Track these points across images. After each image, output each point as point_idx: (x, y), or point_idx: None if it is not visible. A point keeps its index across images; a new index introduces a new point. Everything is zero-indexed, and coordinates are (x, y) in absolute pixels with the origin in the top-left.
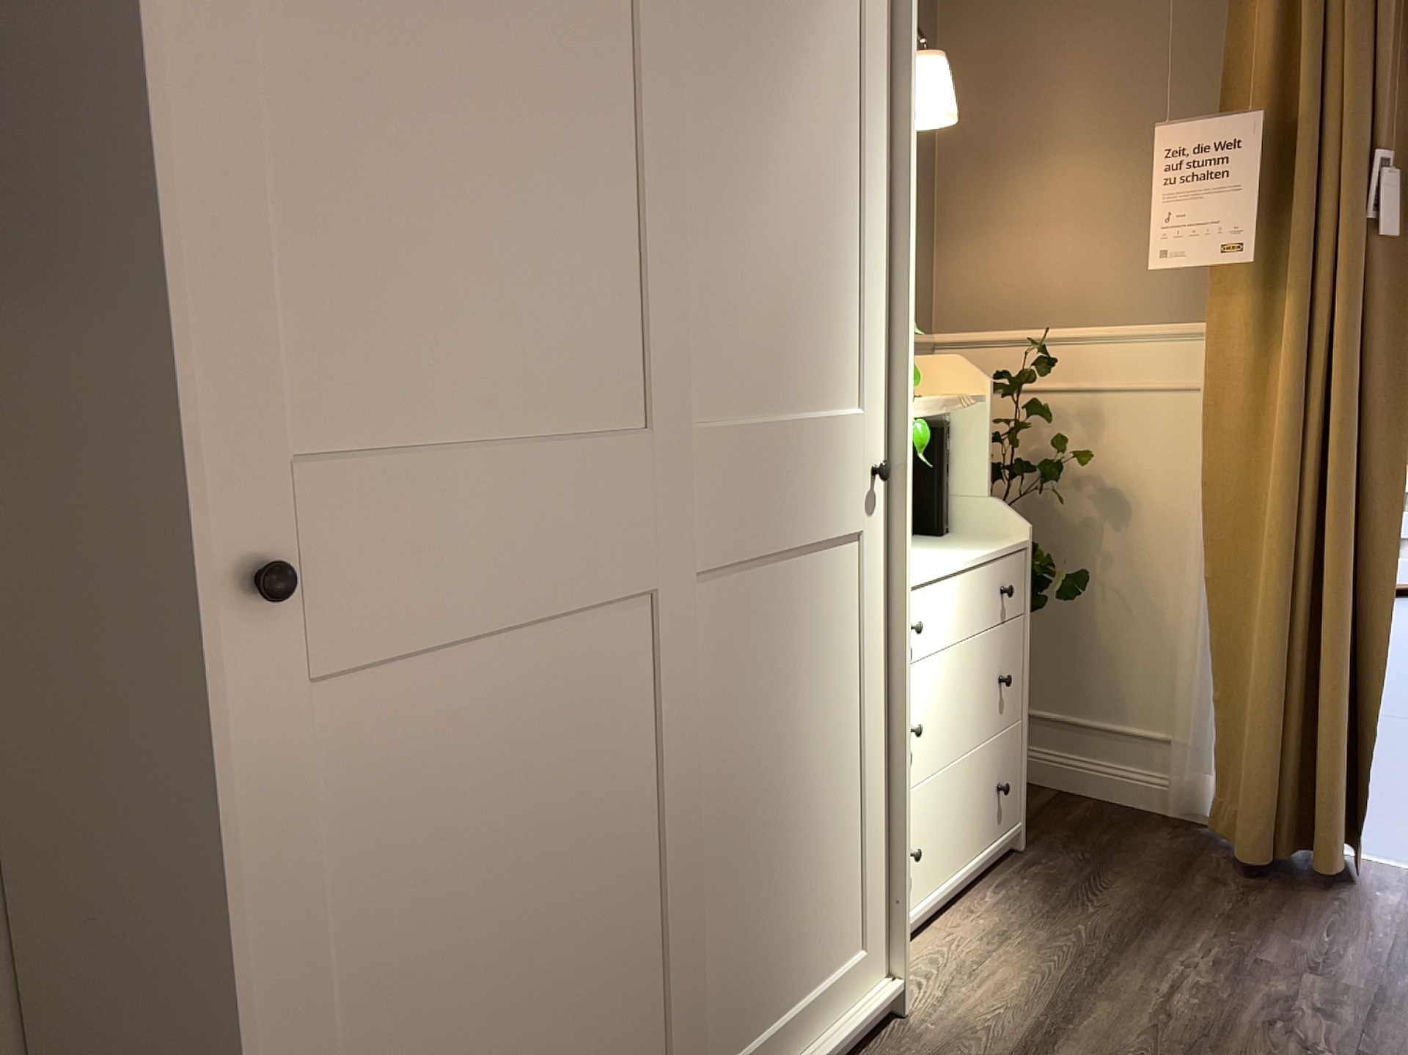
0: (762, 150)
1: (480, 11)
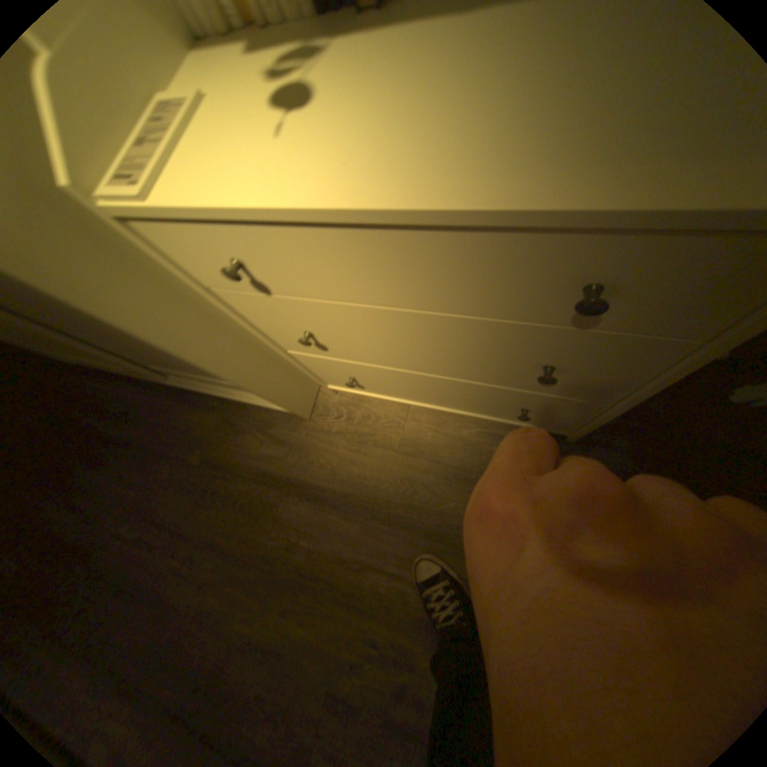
0: None
1: None
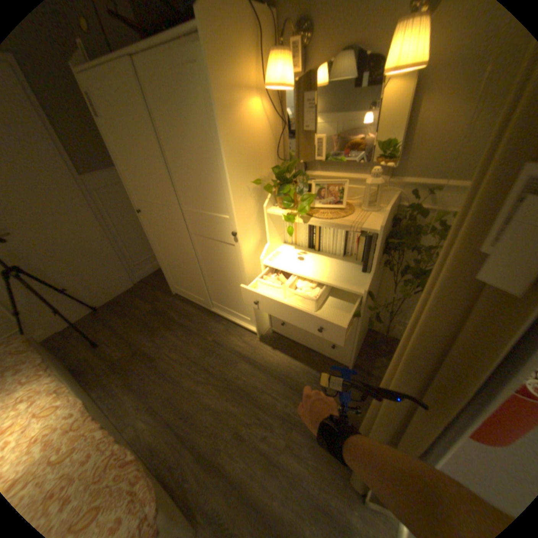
0: (184, 153)
1: (131, 144)
